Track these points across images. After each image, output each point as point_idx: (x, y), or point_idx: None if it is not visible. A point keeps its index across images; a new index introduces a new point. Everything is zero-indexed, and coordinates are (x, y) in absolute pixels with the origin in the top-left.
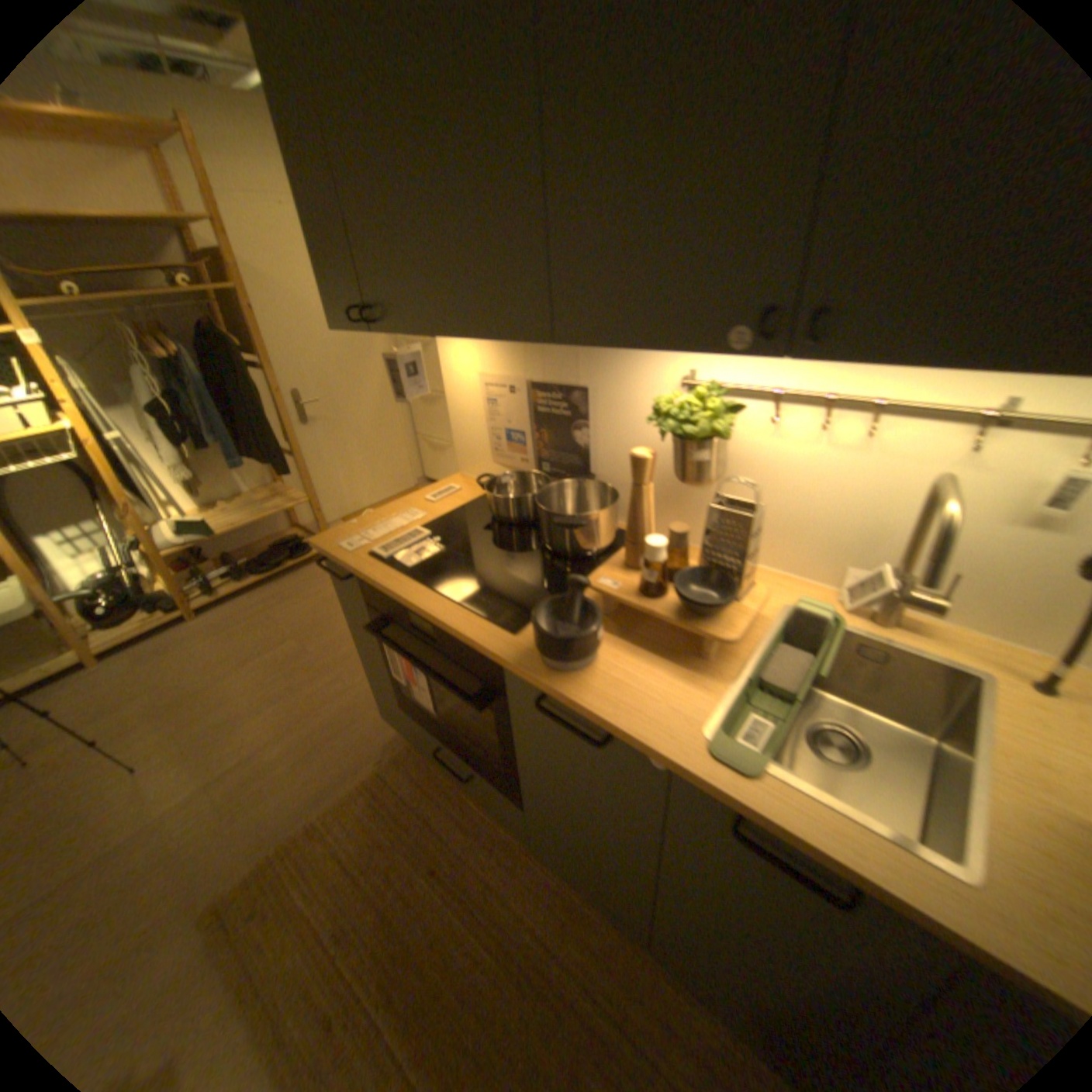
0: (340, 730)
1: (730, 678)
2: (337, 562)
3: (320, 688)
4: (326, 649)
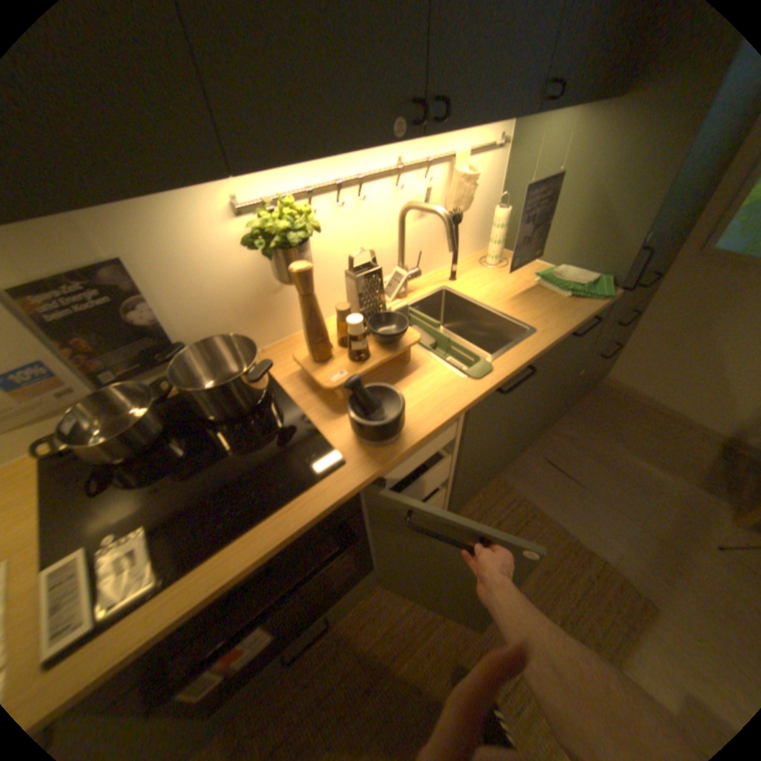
0: None
1: (427, 356)
2: None
3: None
4: None
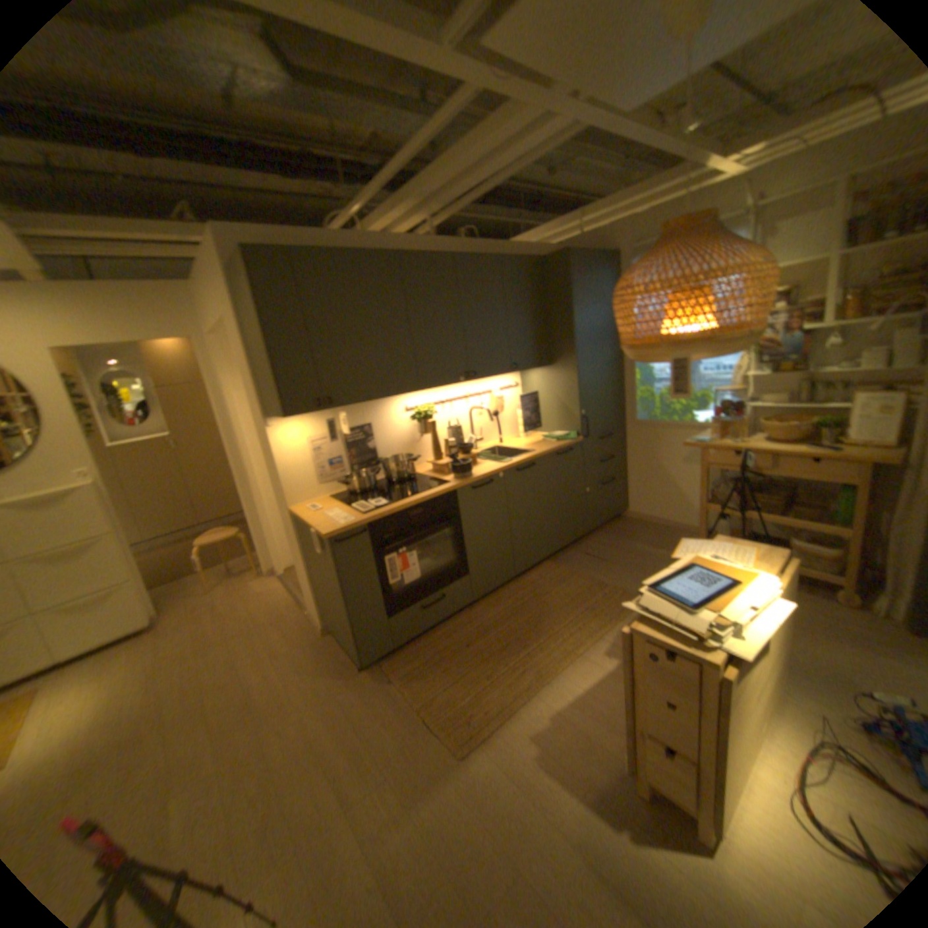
0: (343, 715)
1: (484, 462)
2: (357, 526)
3: (280, 746)
4: (224, 756)
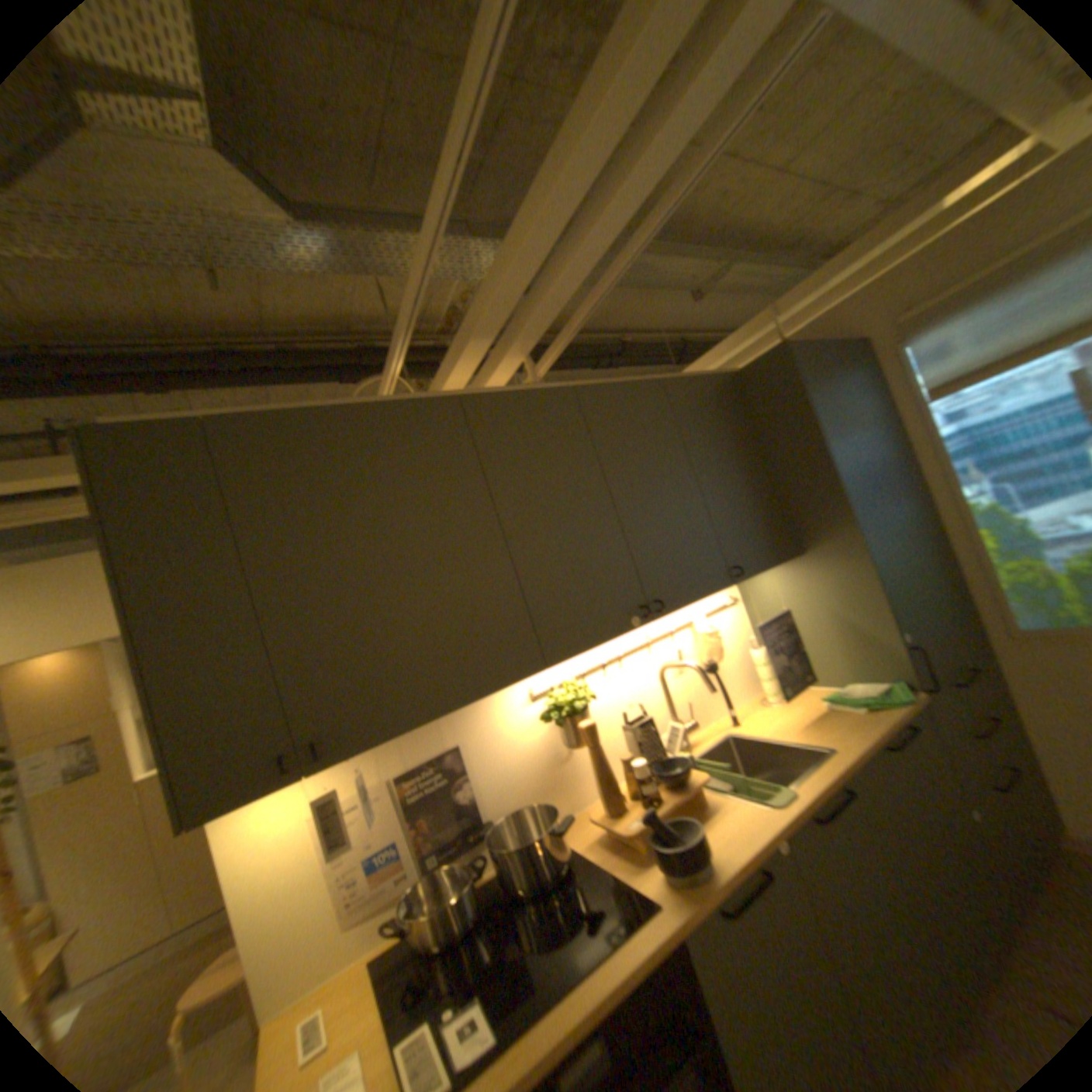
0: None
1: (724, 800)
2: None
3: None
4: None
